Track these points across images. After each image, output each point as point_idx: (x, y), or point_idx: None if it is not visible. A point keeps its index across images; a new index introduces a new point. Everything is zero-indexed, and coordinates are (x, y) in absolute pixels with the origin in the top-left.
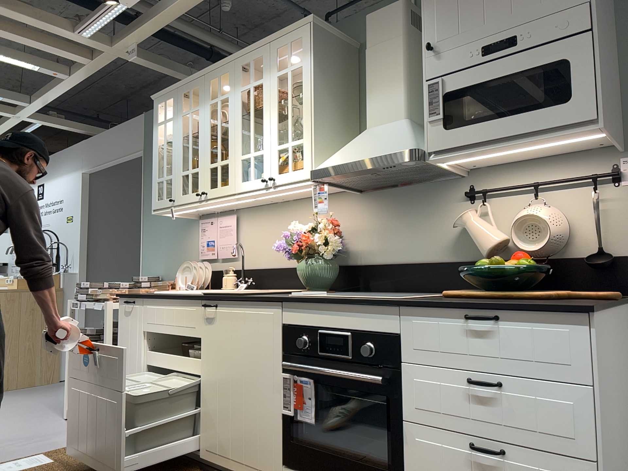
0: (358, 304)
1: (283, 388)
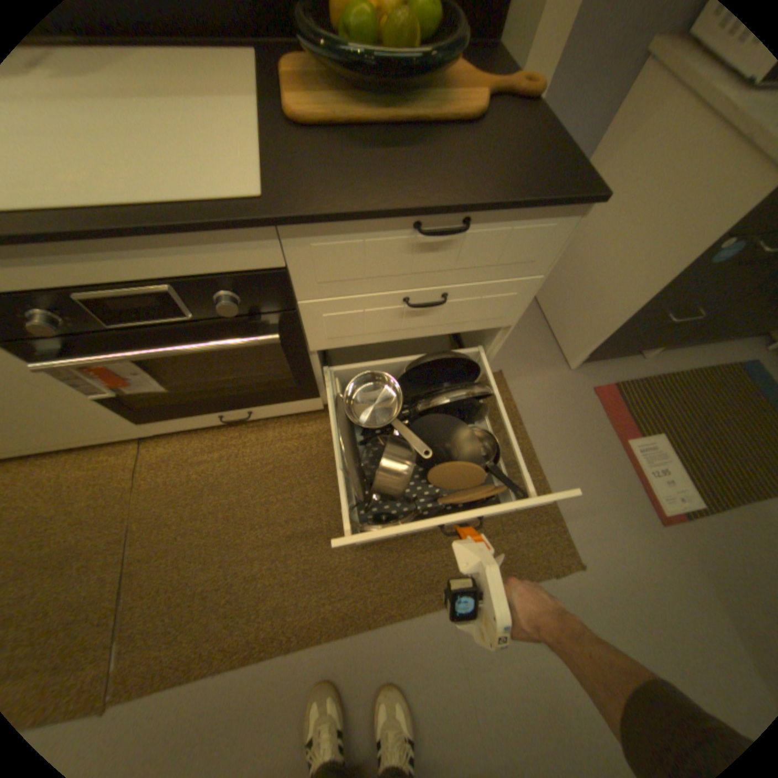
0: (158, 233)
1: (53, 376)
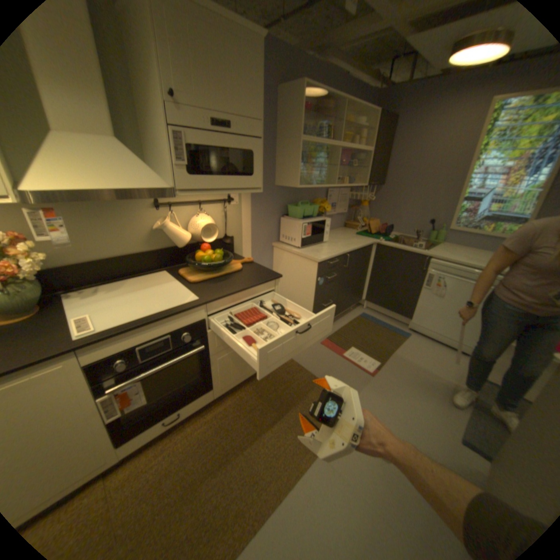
0: (175, 315)
1: (97, 409)
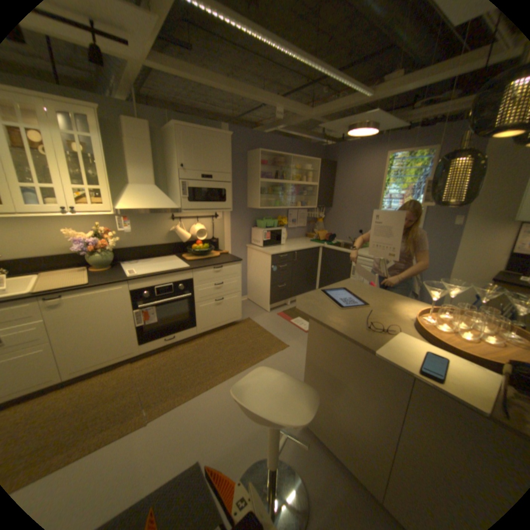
0: (176, 272)
1: (133, 317)
